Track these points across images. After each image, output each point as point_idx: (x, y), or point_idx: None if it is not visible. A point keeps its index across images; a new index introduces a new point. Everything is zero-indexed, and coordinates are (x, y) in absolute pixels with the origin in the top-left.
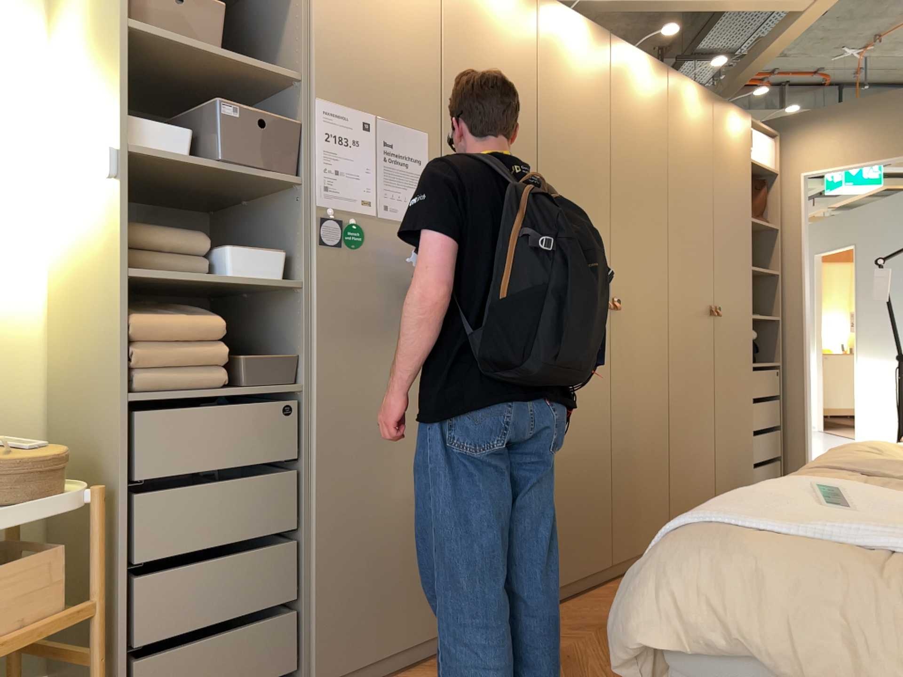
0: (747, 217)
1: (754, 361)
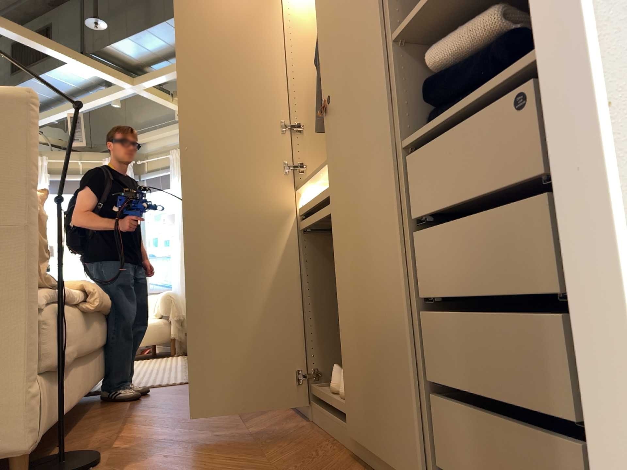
0: None
1: None
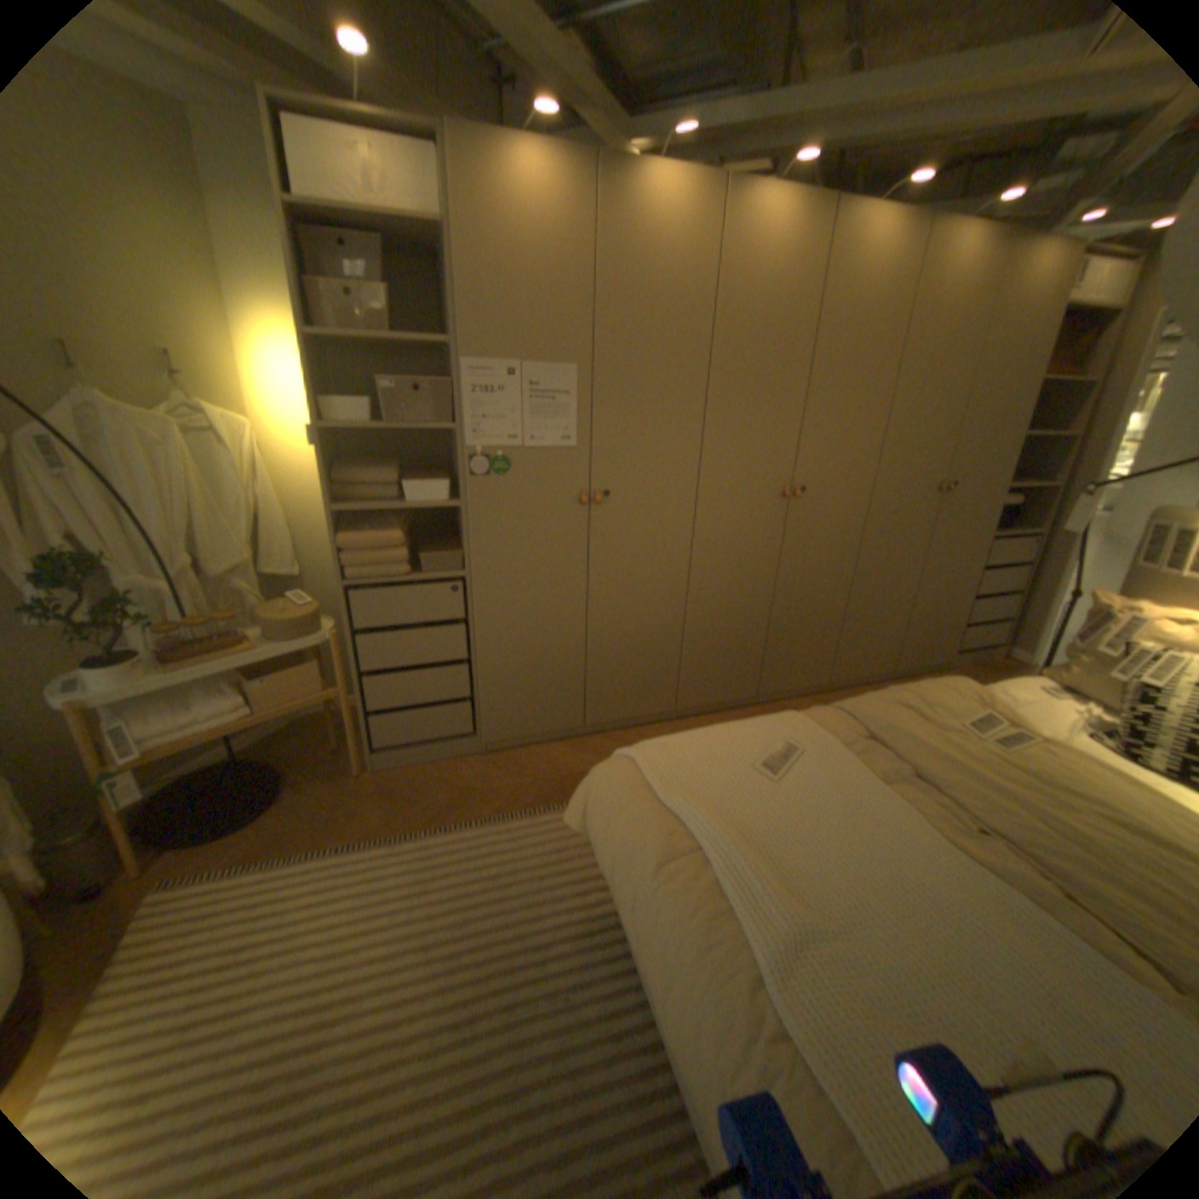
0: (1048, 372)
1: (1016, 526)
